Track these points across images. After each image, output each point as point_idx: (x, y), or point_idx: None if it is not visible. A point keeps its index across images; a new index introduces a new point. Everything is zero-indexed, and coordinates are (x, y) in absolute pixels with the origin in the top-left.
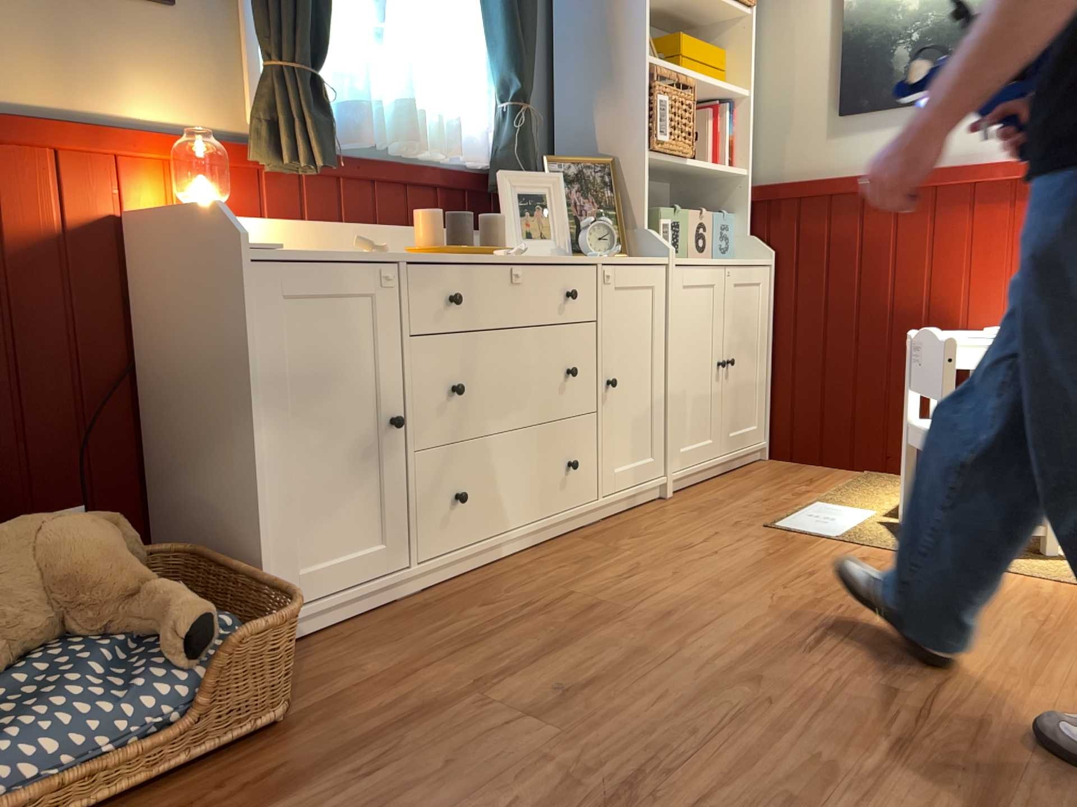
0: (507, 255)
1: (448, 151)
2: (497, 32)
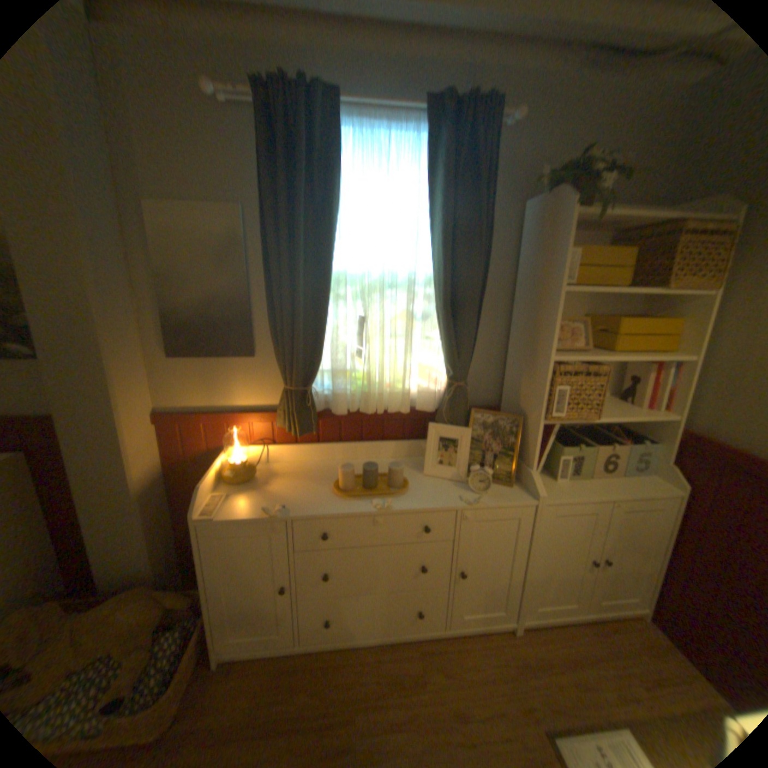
0: (376, 508)
1: (399, 409)
2: (443, 339)
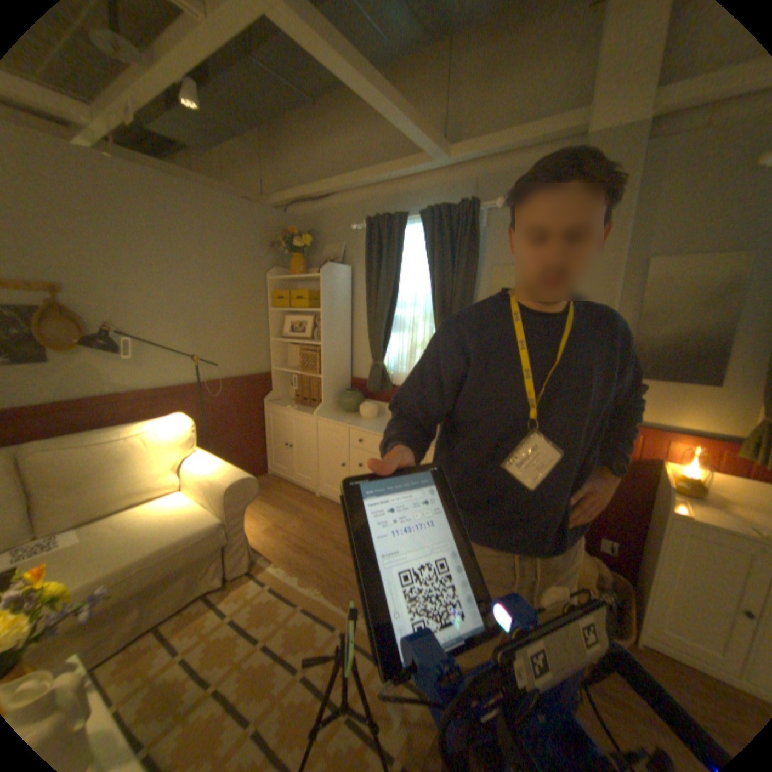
0: None
1: None
2: None
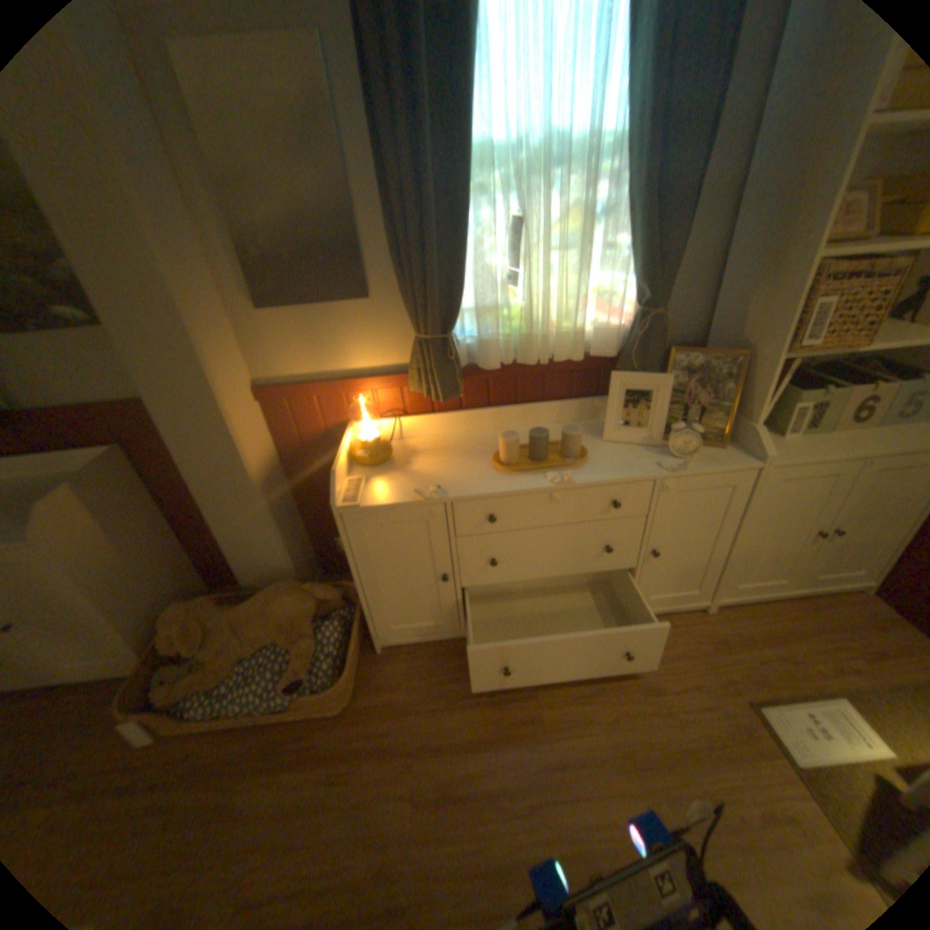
0: (552, 482)
1: (570, 356)
2: (637, 244)
